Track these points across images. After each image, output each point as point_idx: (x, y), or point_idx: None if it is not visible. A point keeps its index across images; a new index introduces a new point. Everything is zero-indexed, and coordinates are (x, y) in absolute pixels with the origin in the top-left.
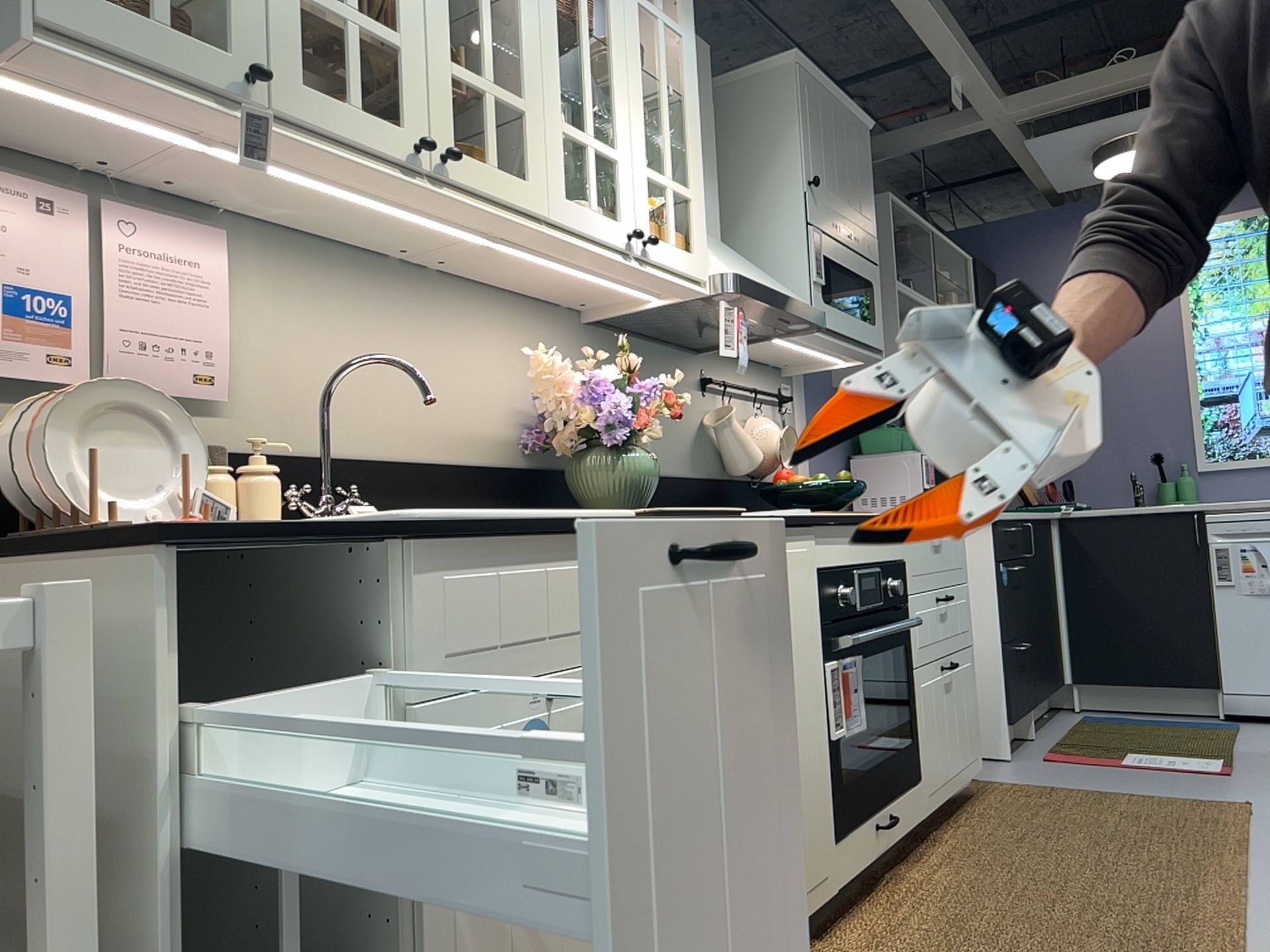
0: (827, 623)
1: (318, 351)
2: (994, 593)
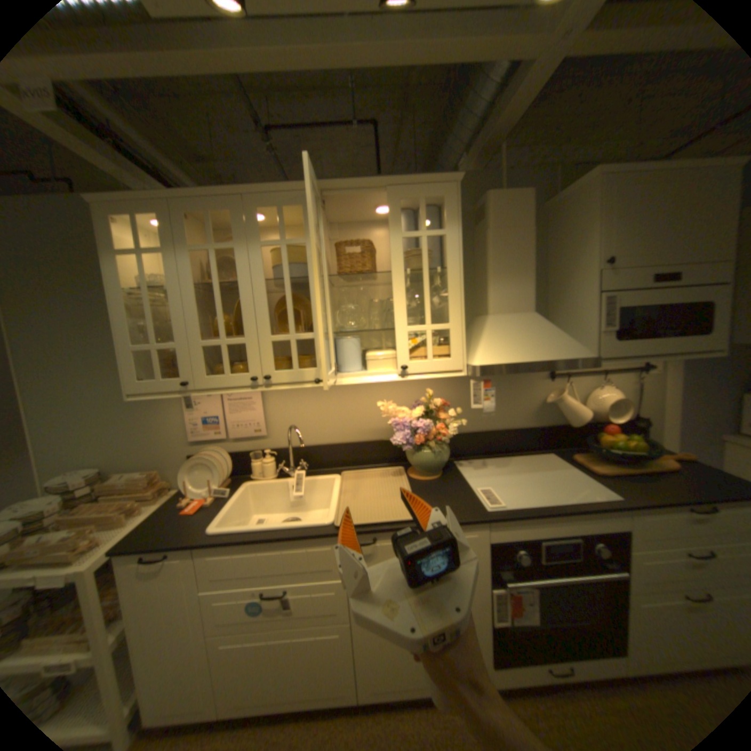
0: (500, 571)
1: (301, 412)
2: None
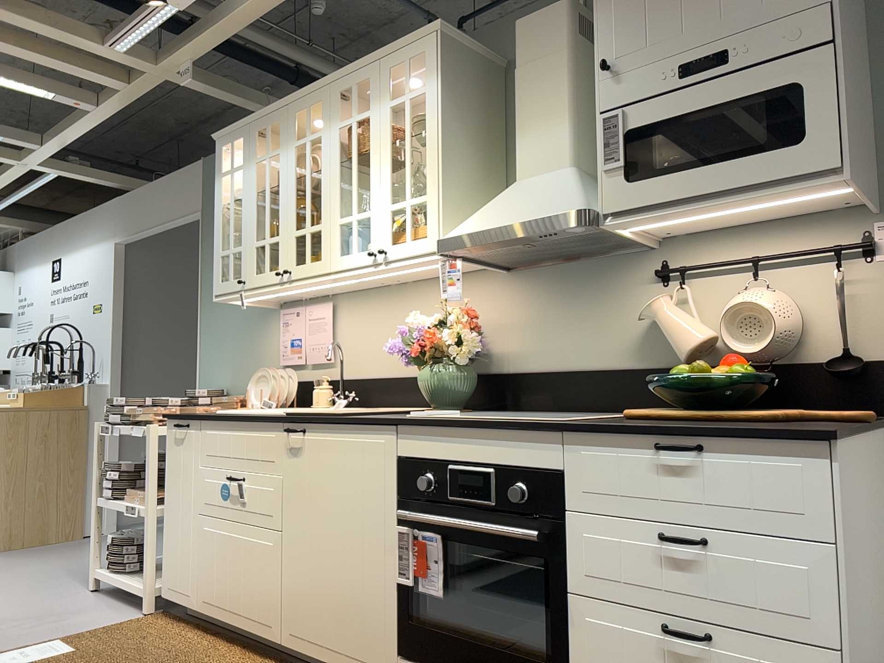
0: (405, 498)
1: (362, 335)
2: None
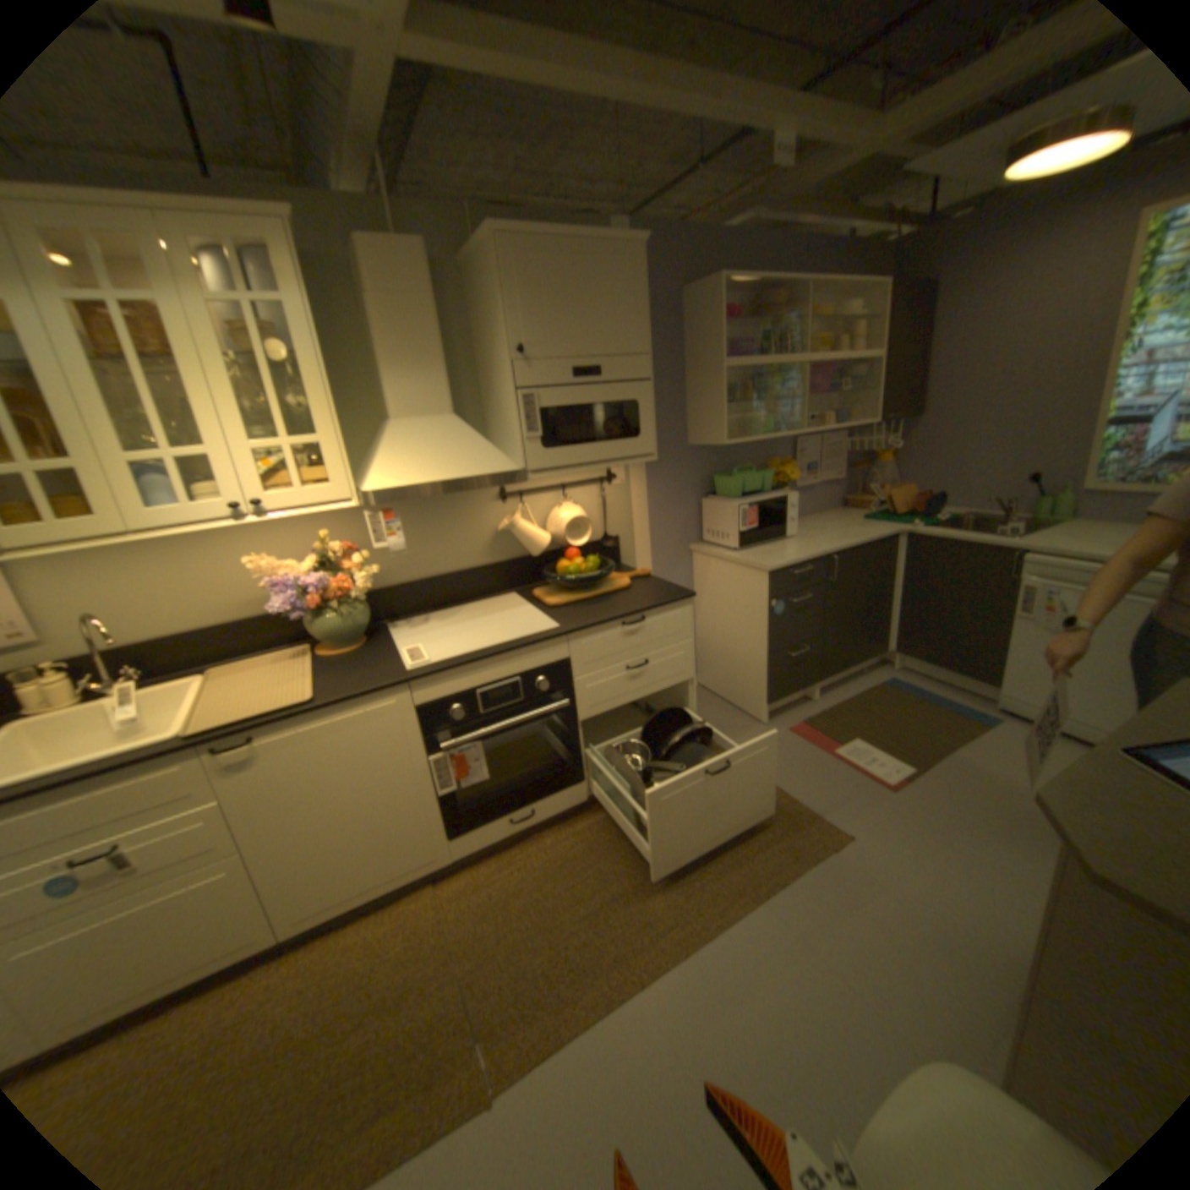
0: (433, 734)
1: (106, 592)
2: (765, 621)
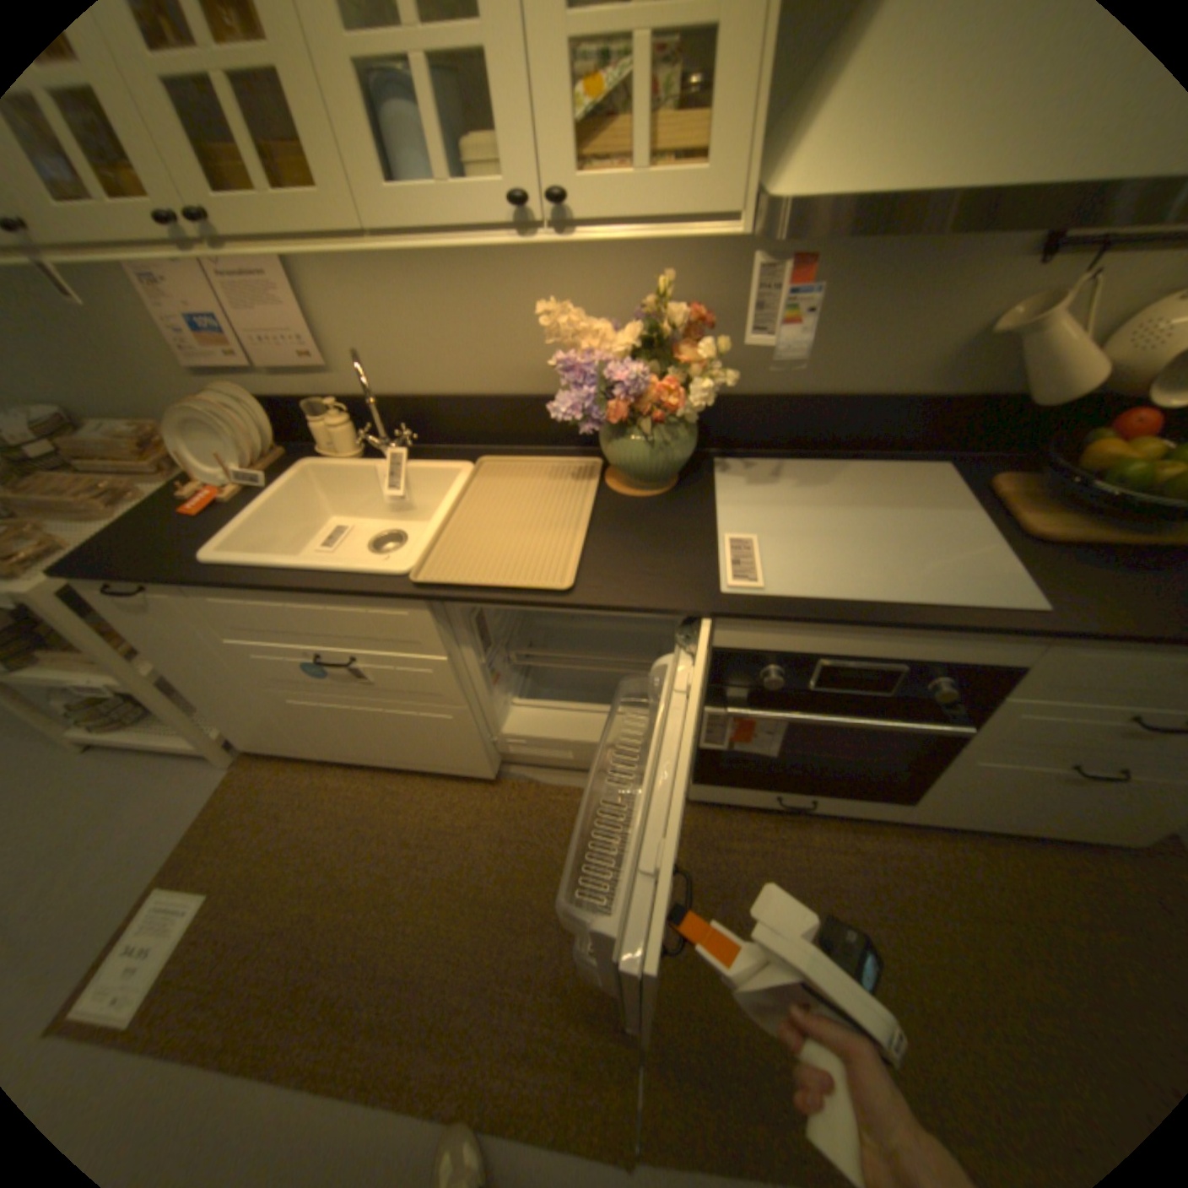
0: (722, 684)
1: (380, 315)
2: None
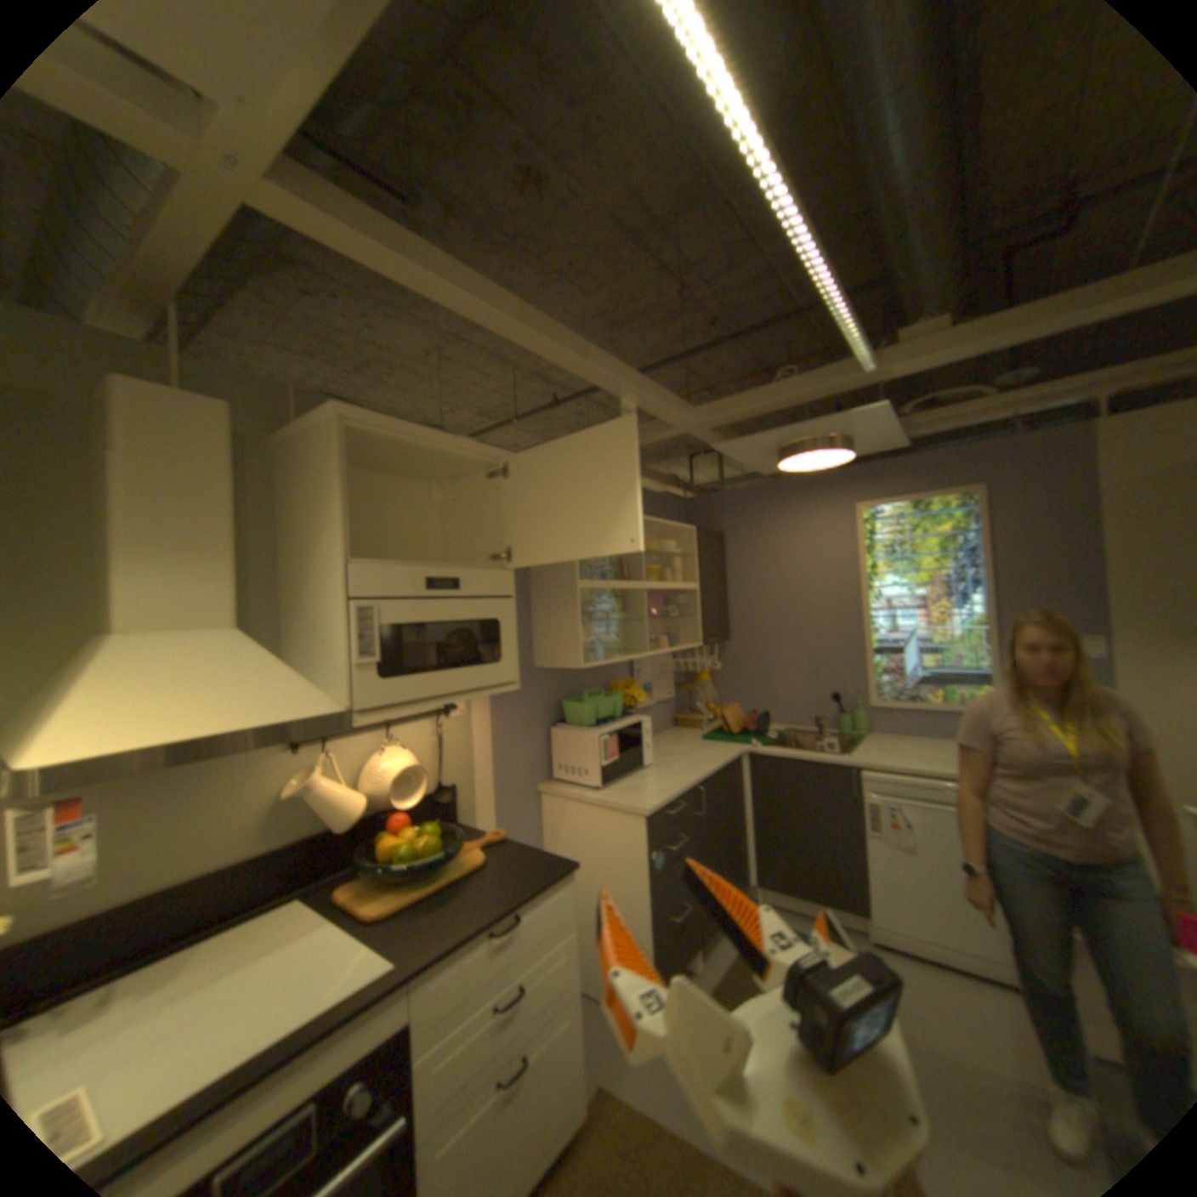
0: None
1: None
2: (646, 881)
